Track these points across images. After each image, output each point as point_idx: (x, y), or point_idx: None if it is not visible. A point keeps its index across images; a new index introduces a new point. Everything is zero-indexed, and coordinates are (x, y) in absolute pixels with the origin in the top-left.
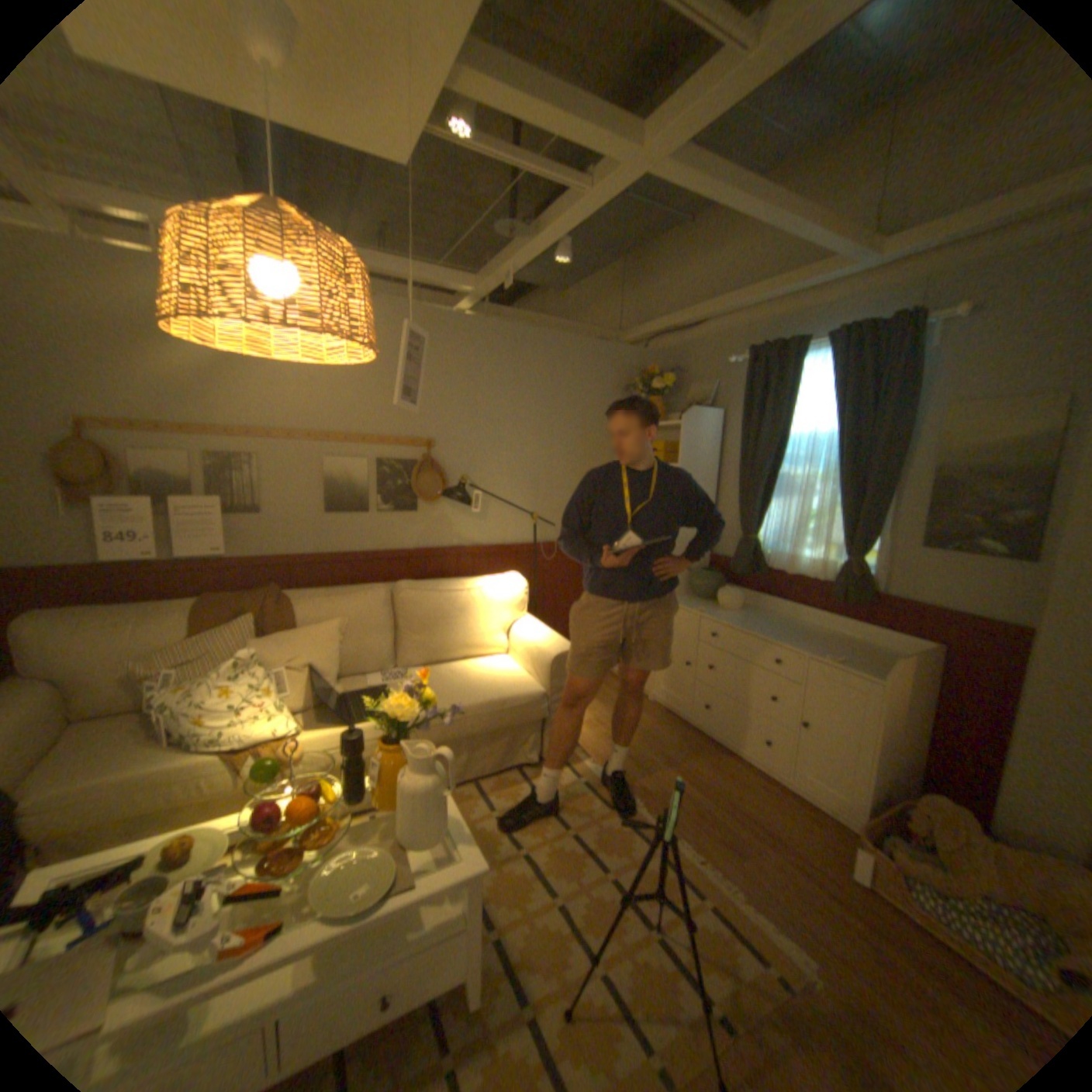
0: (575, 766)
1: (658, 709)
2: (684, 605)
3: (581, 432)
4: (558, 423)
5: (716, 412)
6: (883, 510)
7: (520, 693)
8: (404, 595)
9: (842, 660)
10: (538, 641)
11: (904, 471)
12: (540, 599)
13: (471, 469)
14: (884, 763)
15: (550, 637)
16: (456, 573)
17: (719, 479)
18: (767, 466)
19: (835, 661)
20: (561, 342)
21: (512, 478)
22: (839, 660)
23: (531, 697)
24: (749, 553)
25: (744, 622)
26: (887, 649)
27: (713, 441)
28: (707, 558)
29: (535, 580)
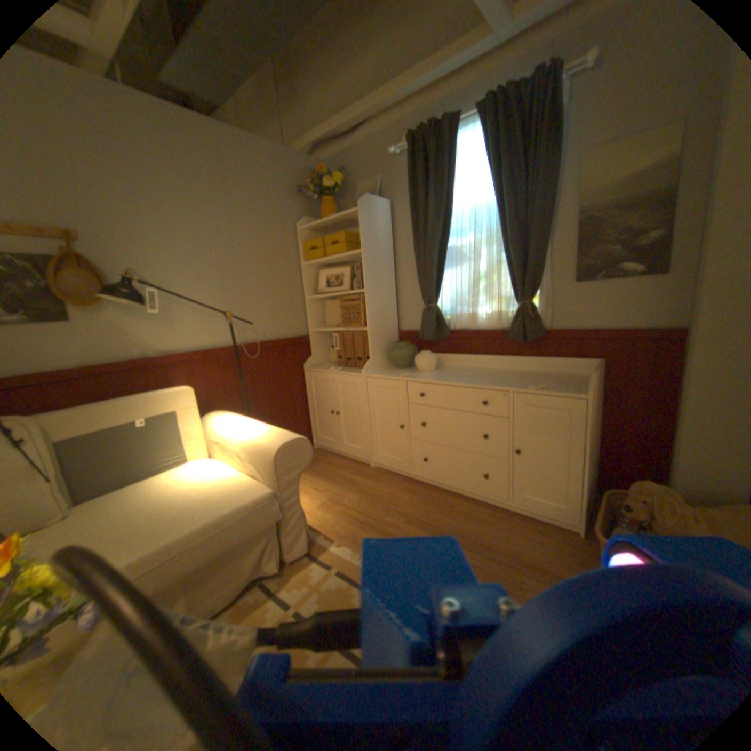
0: (321, 556)
1: (380, 471)
2: (389, 374)
3: (263, 230)
4: (237, 219)
5: (385, 201)
6: (544, 254)
7: (242, 501)
8: (53, 420)
9: (543, 385)
10: (255, 437)
11: (553, 220)
12: (252, 399)
13: (140, 267)
14: (590, 465)
15: (268, 429)
16: (146, 387)
17: (395, 263)
18: (439, 238)
19: (537, 388)
20: (224, 131)
21: (195, 277)
22: (541, 387)
23: (258, 502)
24: (434, 319)
25: (445, 376)
26: (559, 372)
27: (387, 228)
28: (397, 334)
29: (243, 381)
